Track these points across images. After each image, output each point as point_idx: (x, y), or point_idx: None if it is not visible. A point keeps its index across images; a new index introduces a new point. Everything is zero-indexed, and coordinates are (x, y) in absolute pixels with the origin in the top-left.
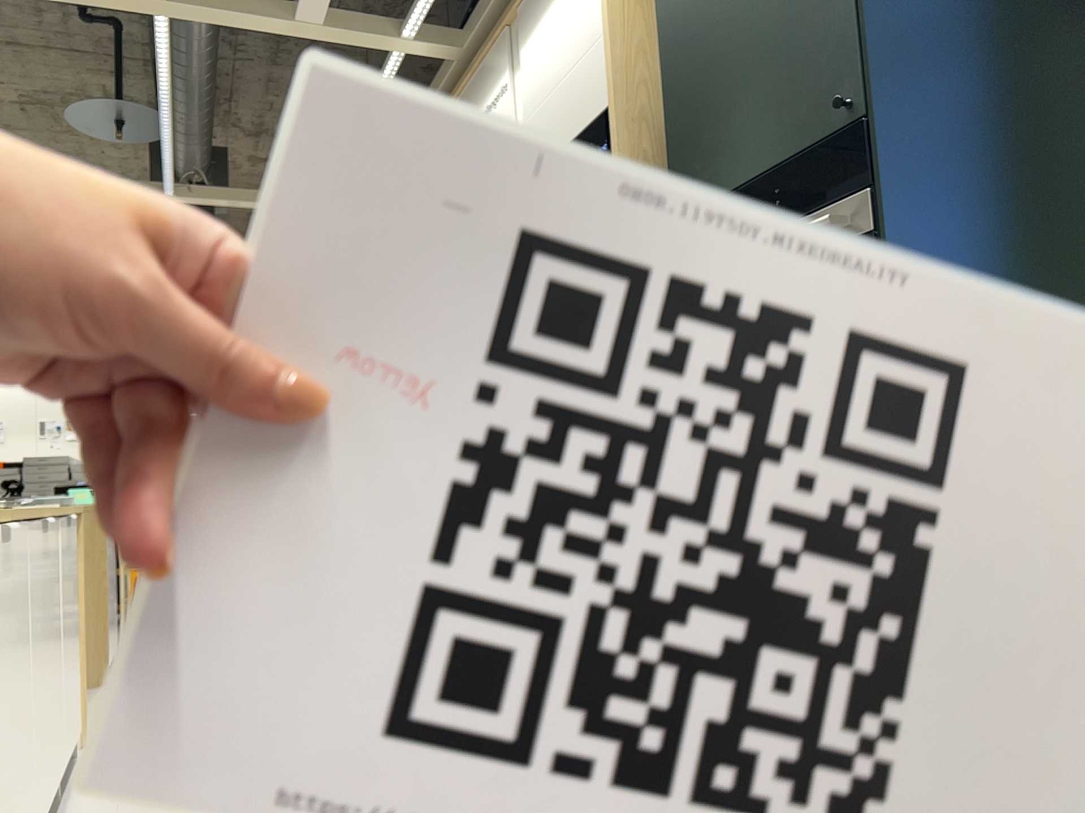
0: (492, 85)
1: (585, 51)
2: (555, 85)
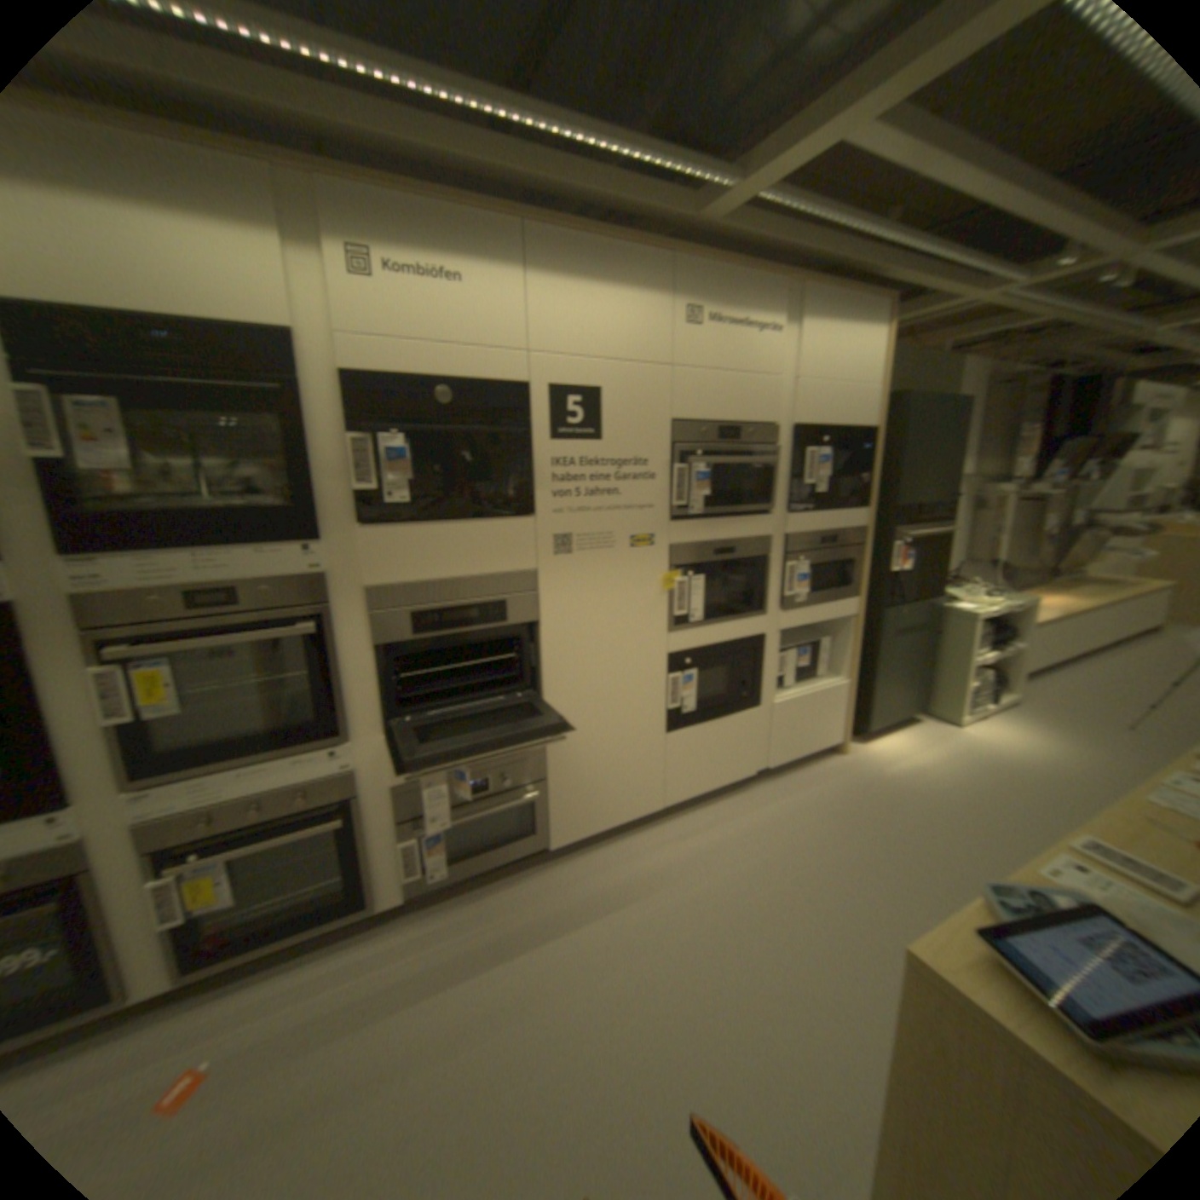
0: (758, 306)
1: (865, 381)
2: (836, 378)
